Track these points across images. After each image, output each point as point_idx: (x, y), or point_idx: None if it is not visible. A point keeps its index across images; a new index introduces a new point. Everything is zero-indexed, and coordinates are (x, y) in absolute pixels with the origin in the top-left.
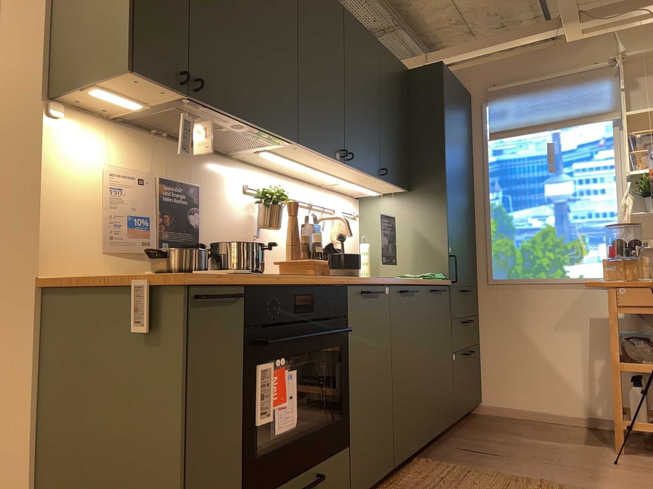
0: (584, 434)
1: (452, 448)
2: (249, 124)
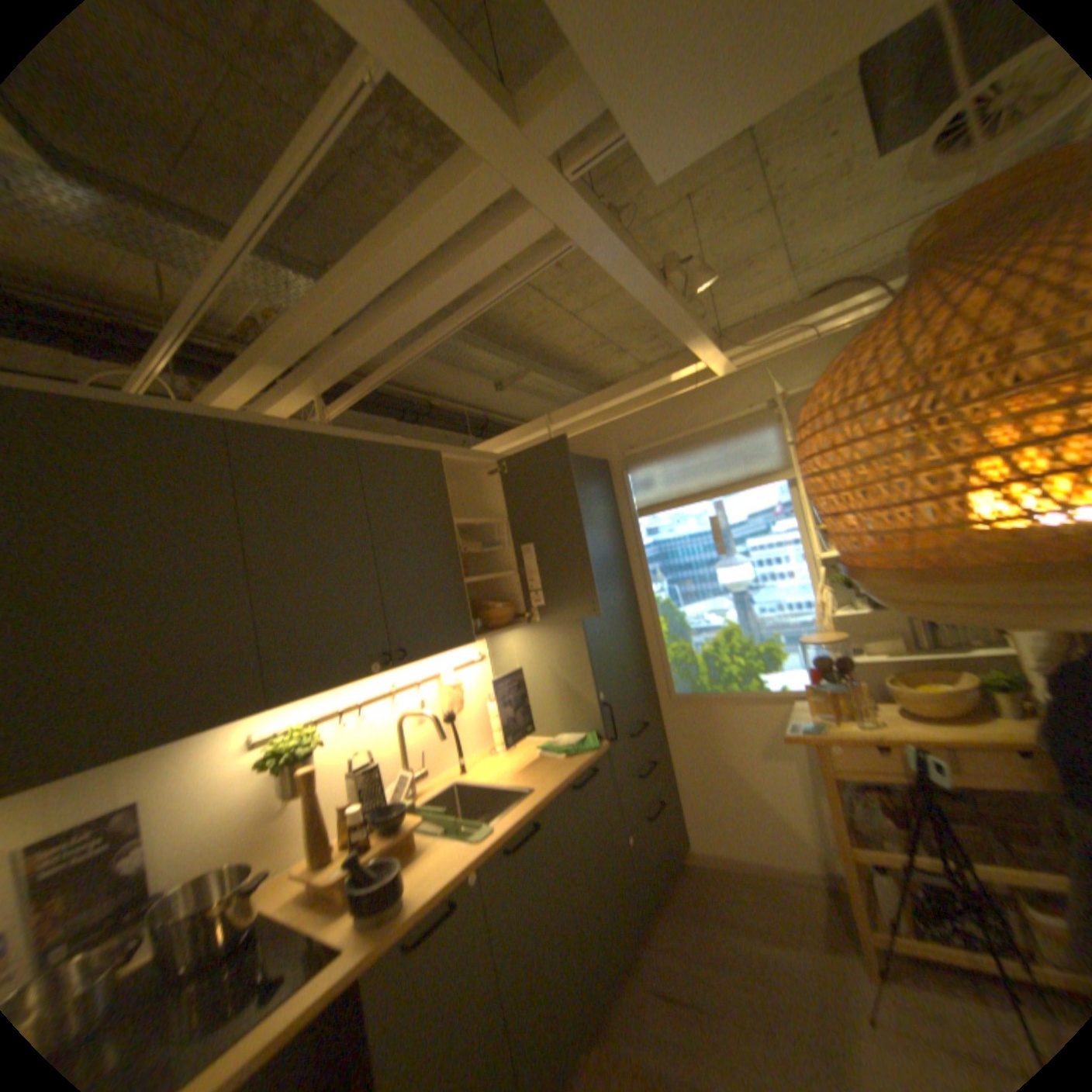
0: (822, 914)
1: (641, 991)
2: (123, 756)
